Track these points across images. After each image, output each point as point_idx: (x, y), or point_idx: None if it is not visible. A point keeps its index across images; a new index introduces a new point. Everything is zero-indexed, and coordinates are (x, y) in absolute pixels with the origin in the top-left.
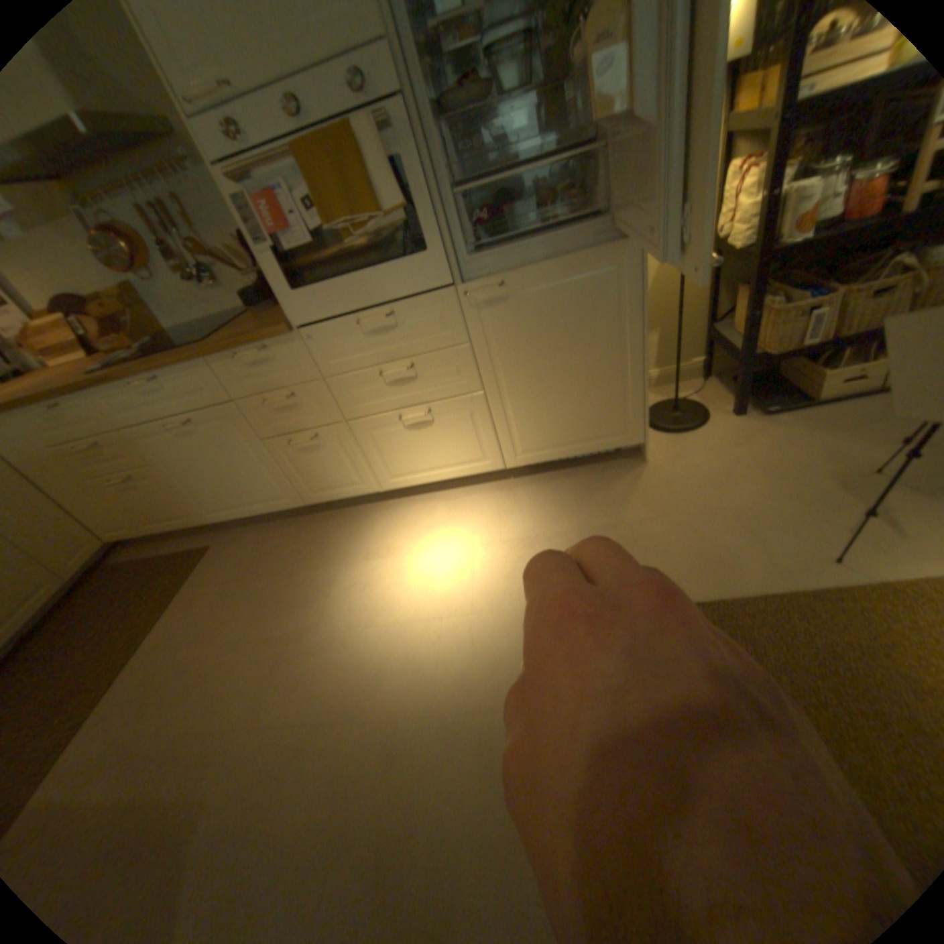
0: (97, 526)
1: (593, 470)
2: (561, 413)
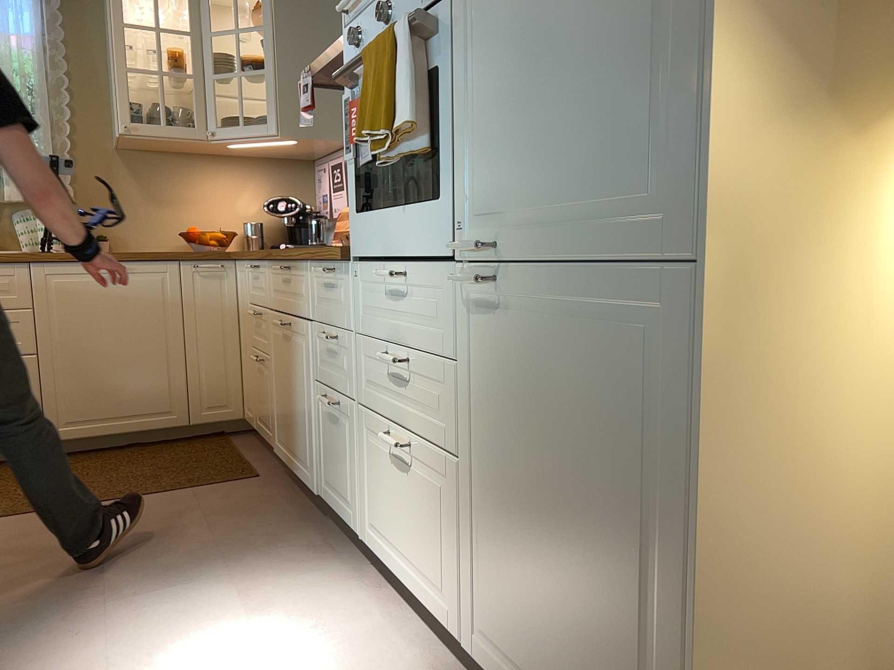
0: (246, 396)
1: None
2: (546, 612)
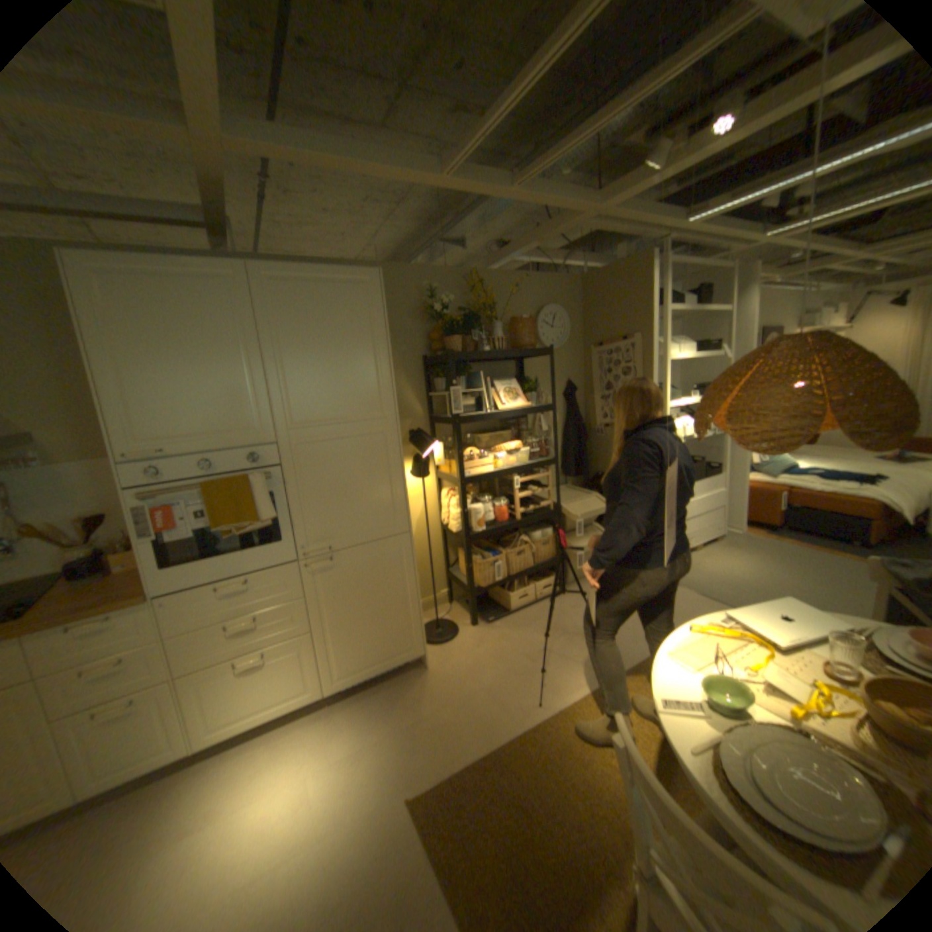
0: None
1: (391, 685)
2: (366, 643)
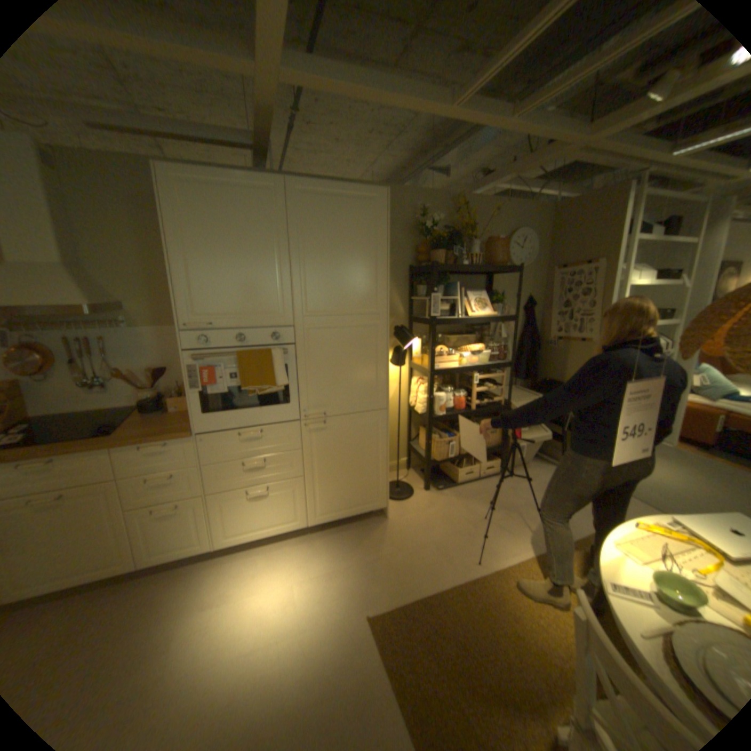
0: None
1: (358, 526)
2: (344, 490)
